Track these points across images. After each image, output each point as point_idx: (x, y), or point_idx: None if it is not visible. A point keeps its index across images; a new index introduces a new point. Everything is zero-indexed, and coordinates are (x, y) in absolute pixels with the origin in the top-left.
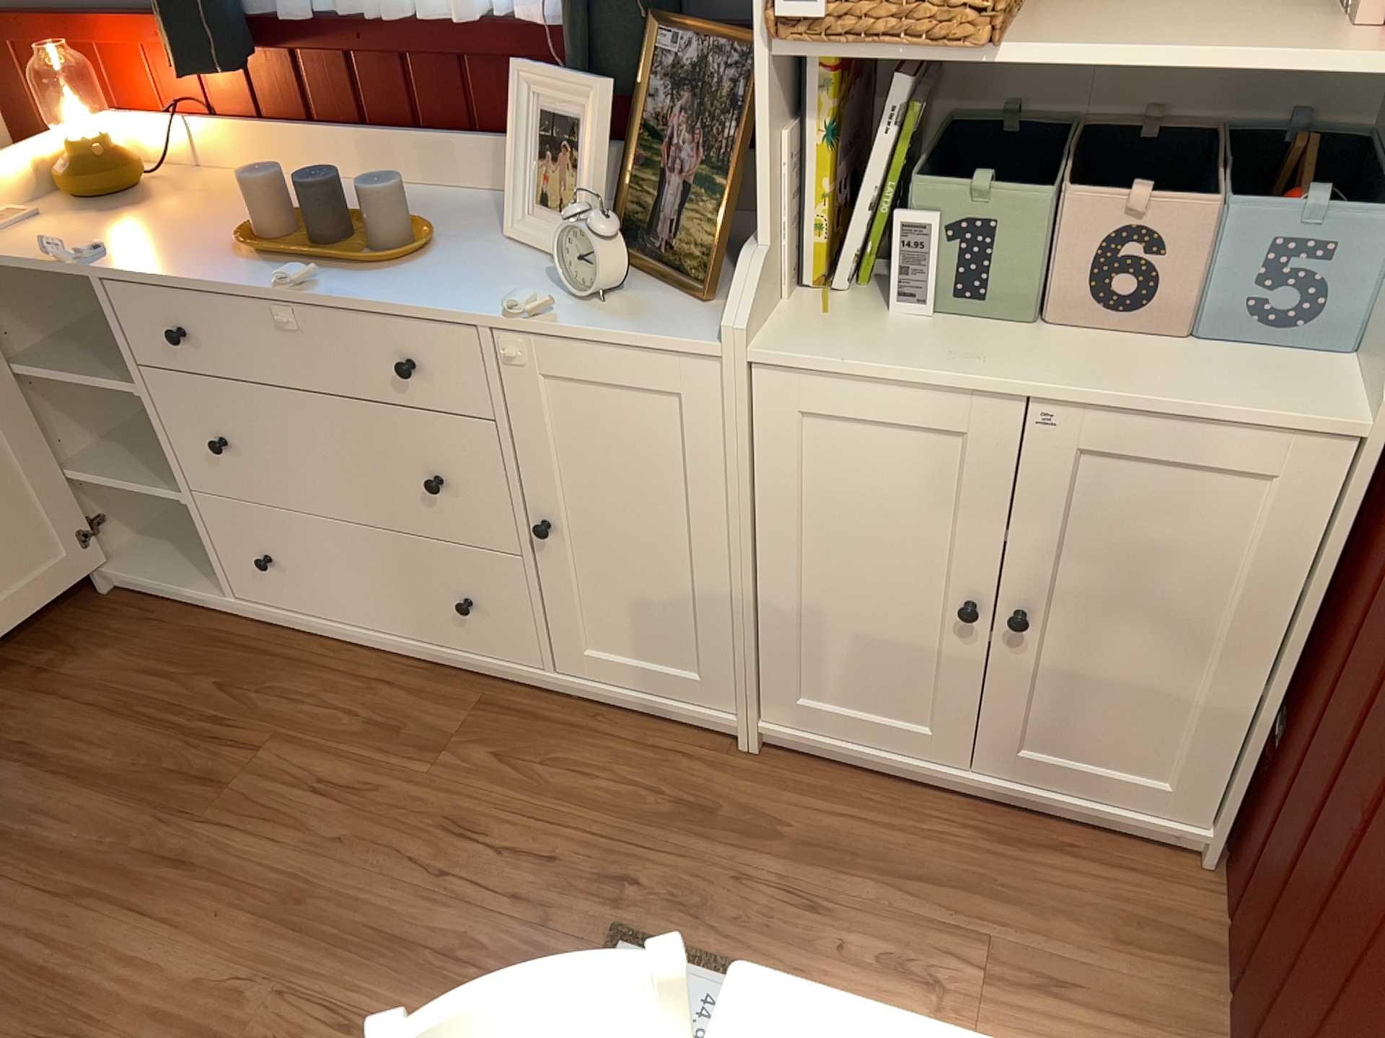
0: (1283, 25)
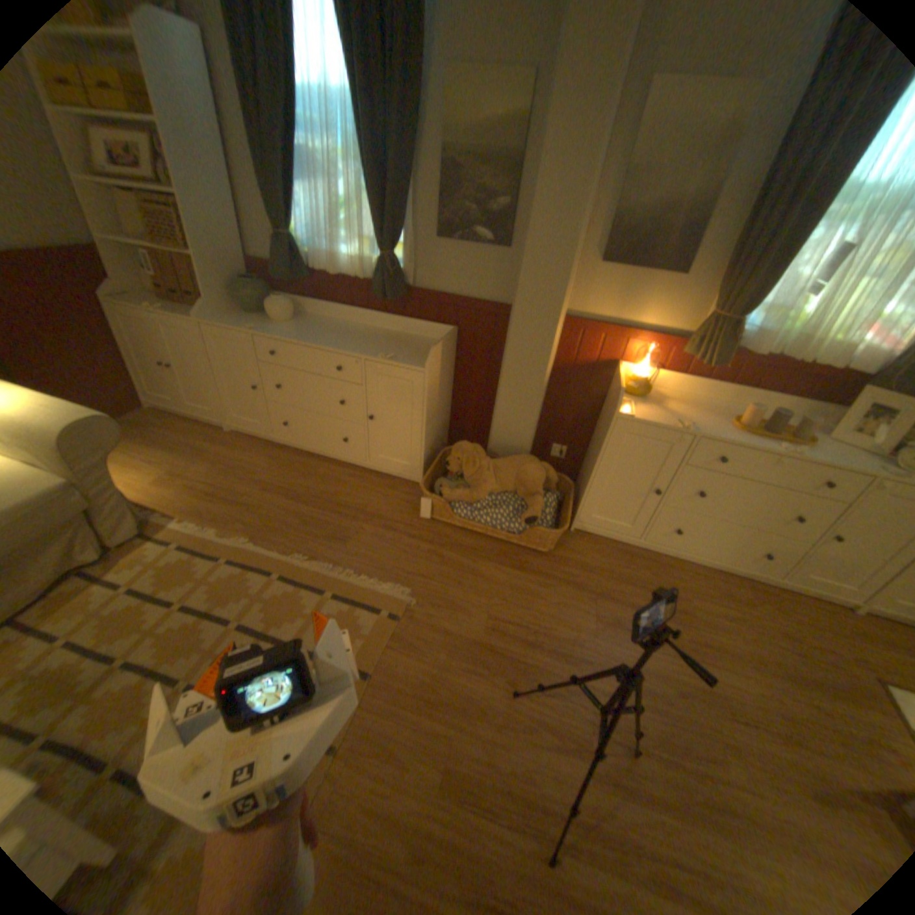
0: None
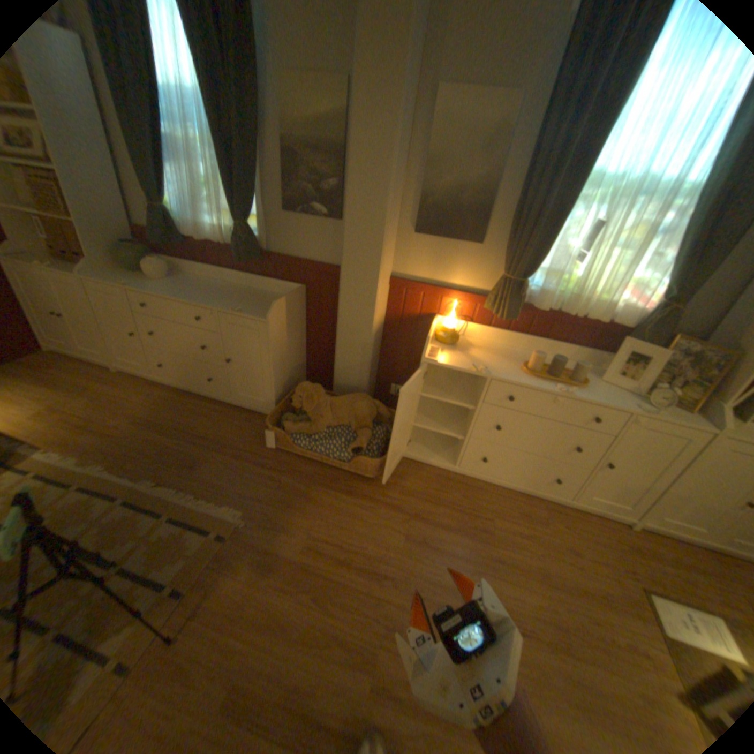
0: None
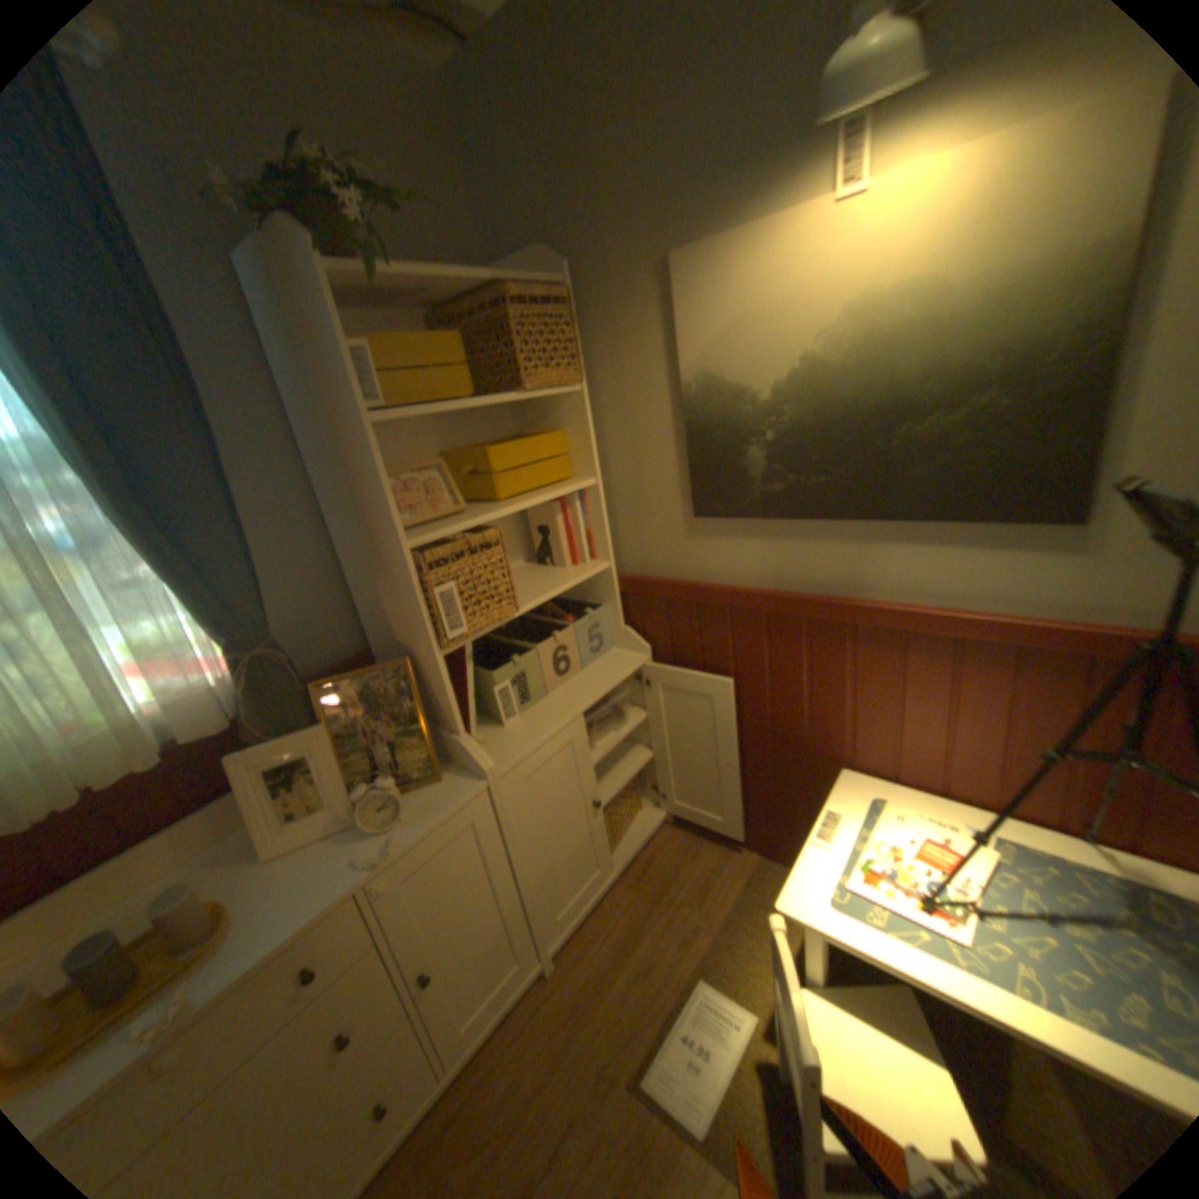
0: (543, 572)
